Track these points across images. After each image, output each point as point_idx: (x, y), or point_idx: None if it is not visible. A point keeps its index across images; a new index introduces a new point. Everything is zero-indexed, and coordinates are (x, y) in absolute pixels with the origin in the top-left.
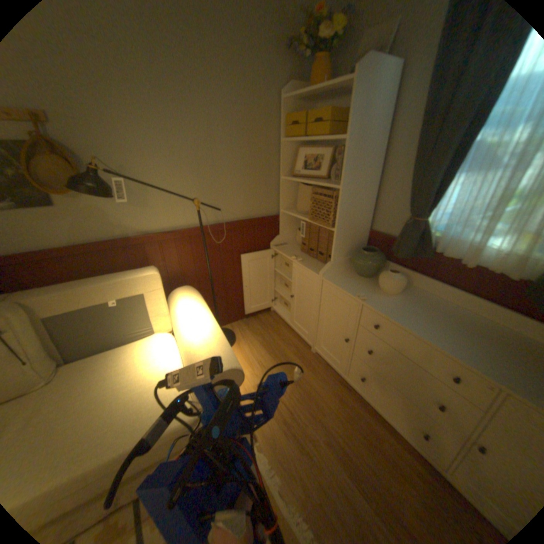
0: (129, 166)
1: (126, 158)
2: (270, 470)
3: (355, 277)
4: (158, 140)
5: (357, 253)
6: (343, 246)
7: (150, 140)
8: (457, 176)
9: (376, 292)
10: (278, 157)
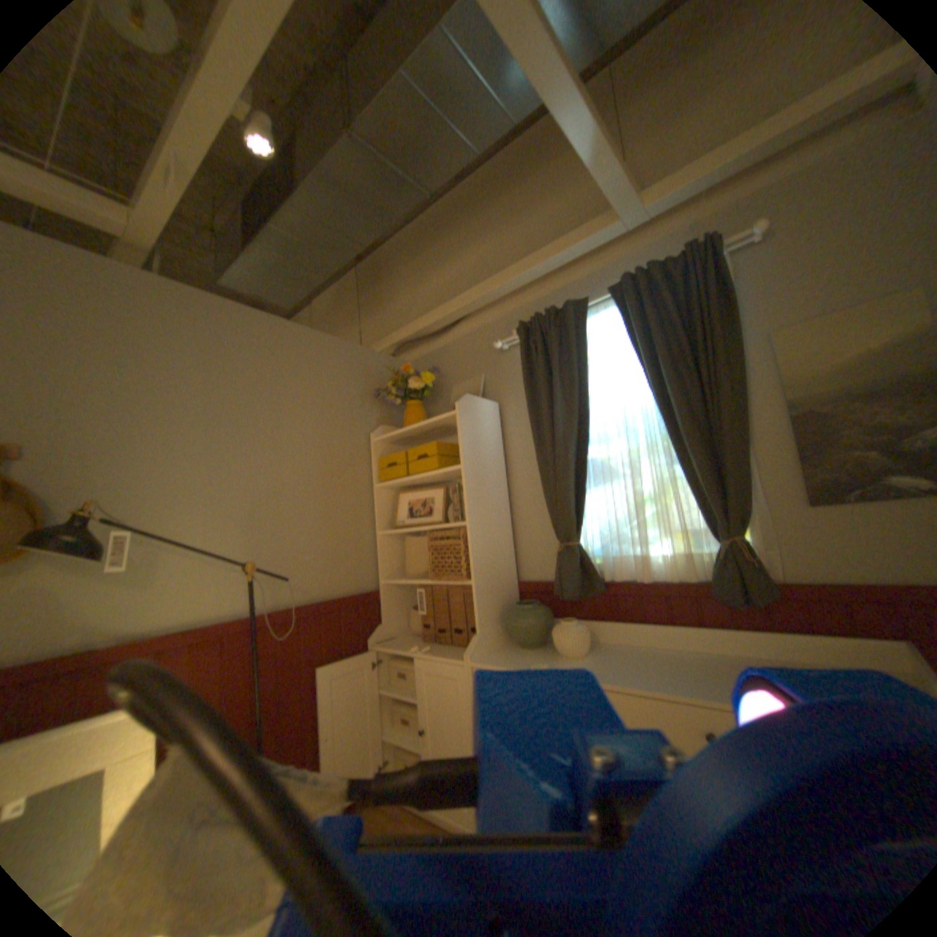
0: (137, 522)
1: (136, 511)
2: None
3: (520, 652)
4: (197, 486)
5: (512, 611)
6: (489, 606)
7: (183, 486)
8: (587, 489)
9: (557, 660)
10: (372, 507)
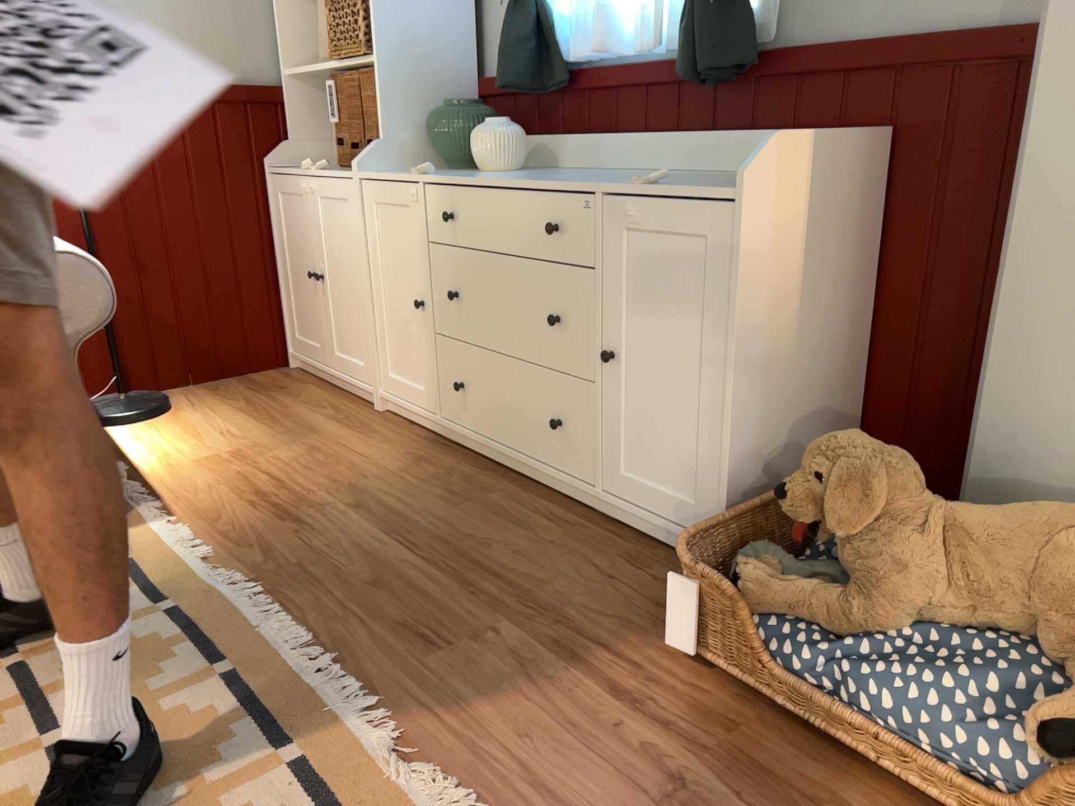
0: None
1: None
2: (192, 542)
3: (436, 172)
4: None
5: (433, 112)
6: (406, 105)
7: None
8: None
9: (463, 173)
10: None
